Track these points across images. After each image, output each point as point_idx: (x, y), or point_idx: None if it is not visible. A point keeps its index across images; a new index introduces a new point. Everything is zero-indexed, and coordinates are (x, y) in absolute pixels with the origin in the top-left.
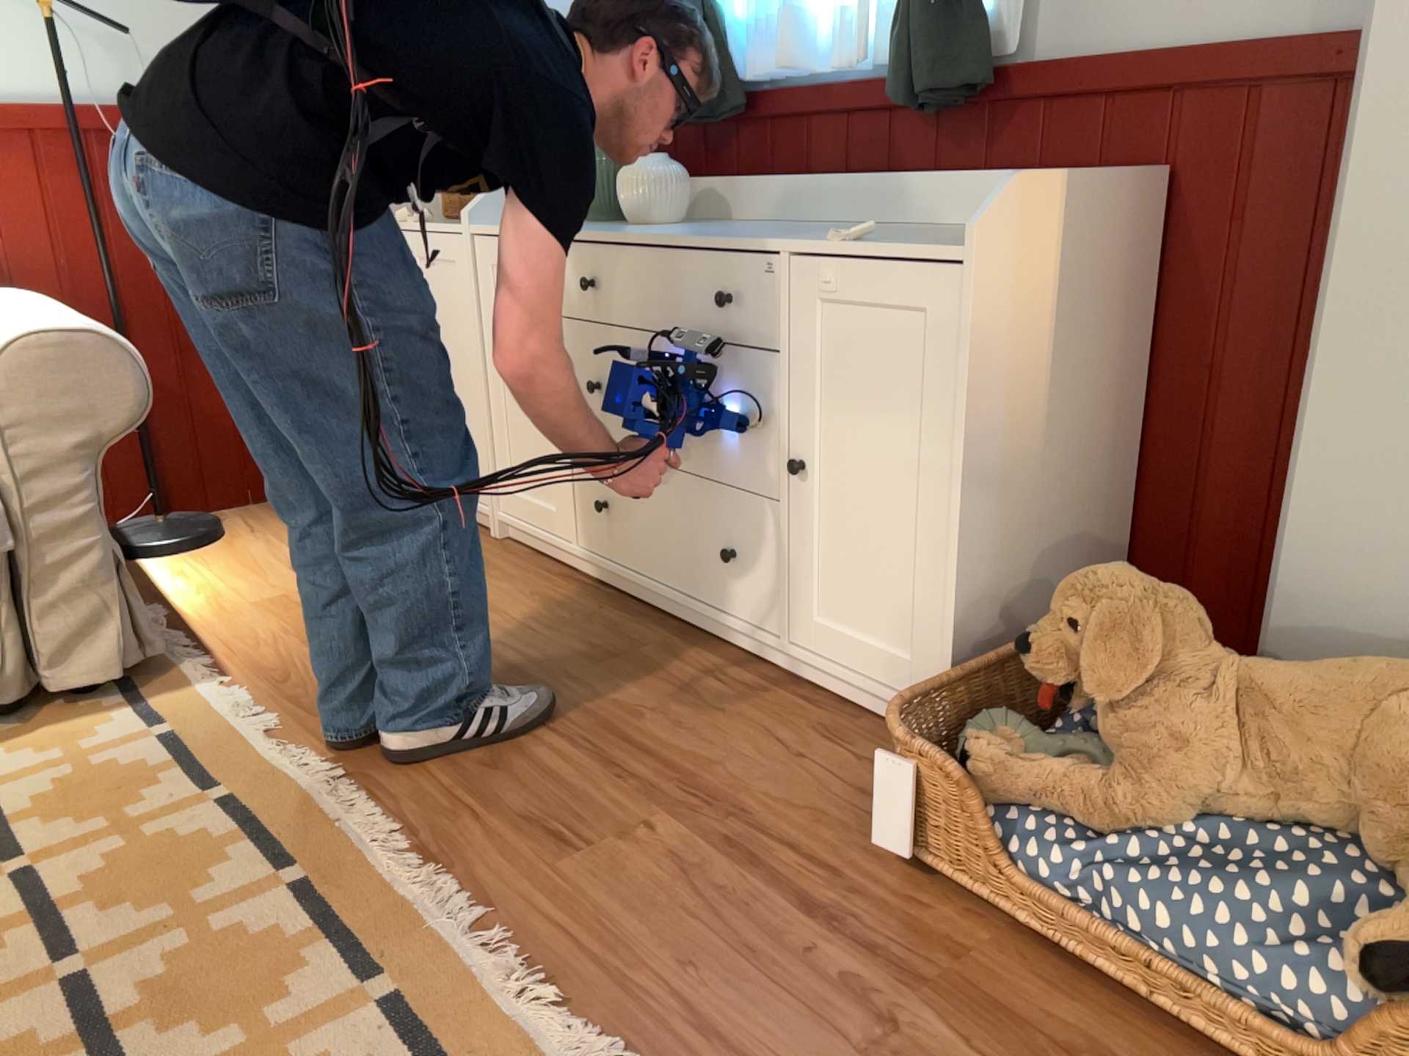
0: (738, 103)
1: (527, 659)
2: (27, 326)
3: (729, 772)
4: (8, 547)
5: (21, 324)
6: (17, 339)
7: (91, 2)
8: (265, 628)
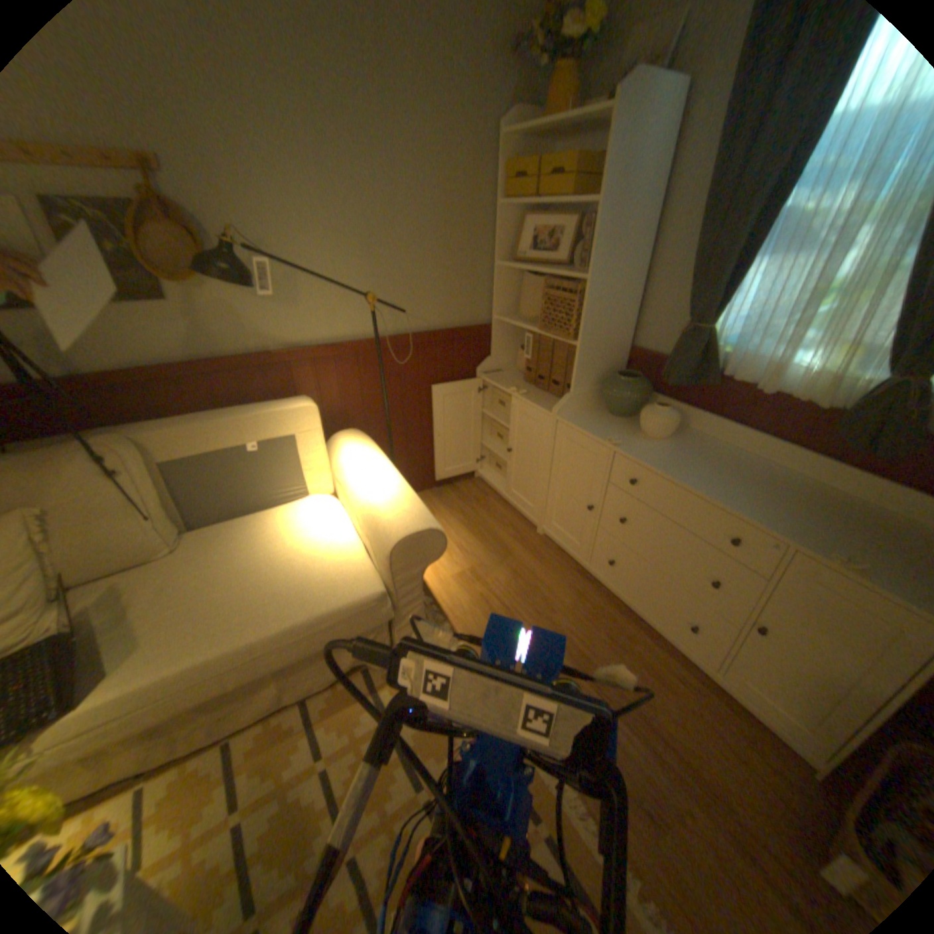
0: (717, 381)
1: (586, 646)
2: (395, 516)
3: (714, 771)
4: (391, 617)
5: (389, 509)
6: (399, 536)
7: (382, 286)
8: (463, 599)
